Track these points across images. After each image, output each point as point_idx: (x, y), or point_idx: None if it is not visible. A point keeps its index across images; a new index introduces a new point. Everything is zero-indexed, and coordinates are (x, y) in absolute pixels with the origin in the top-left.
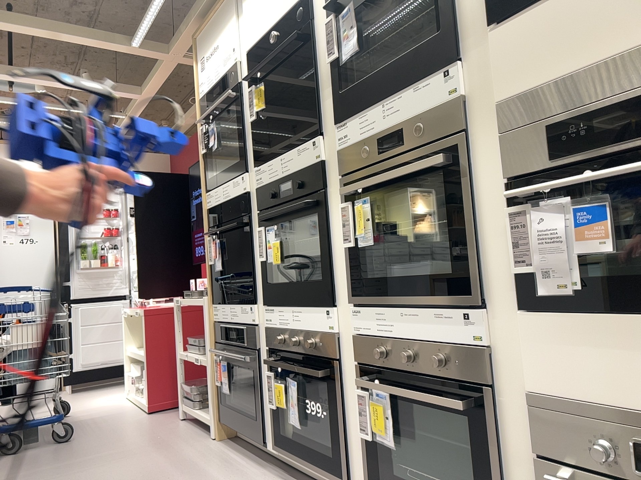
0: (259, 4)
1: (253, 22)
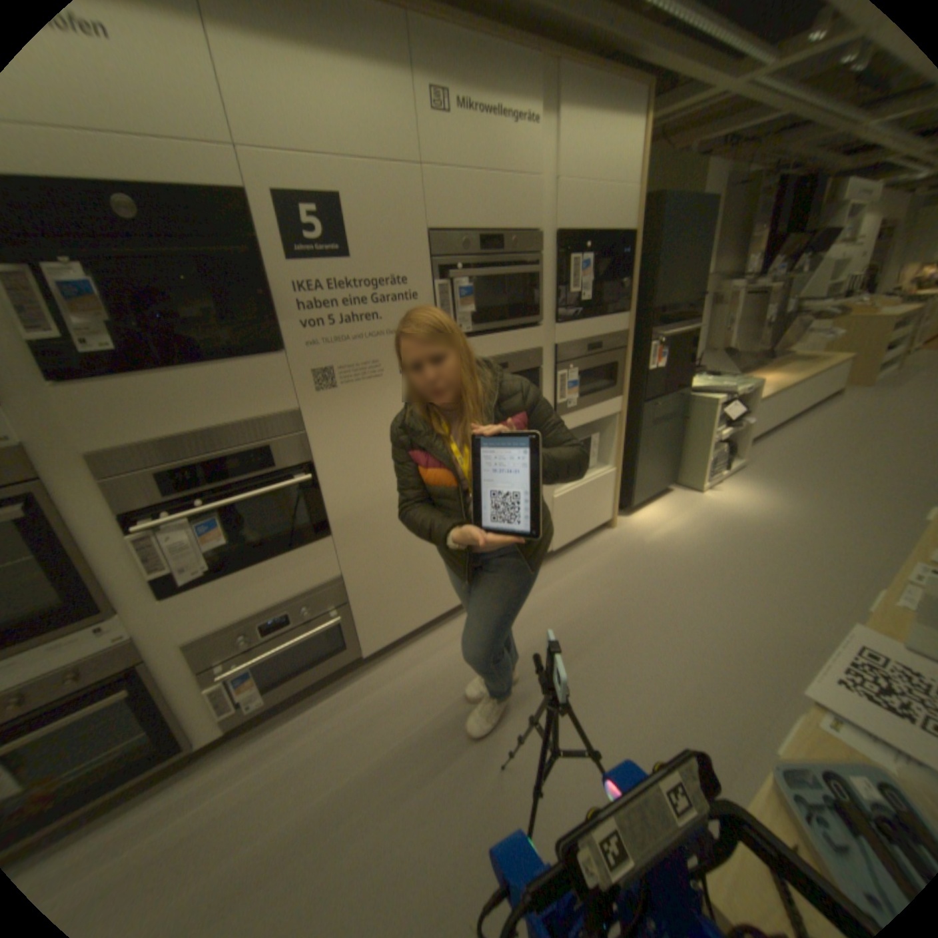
0: None
1: None
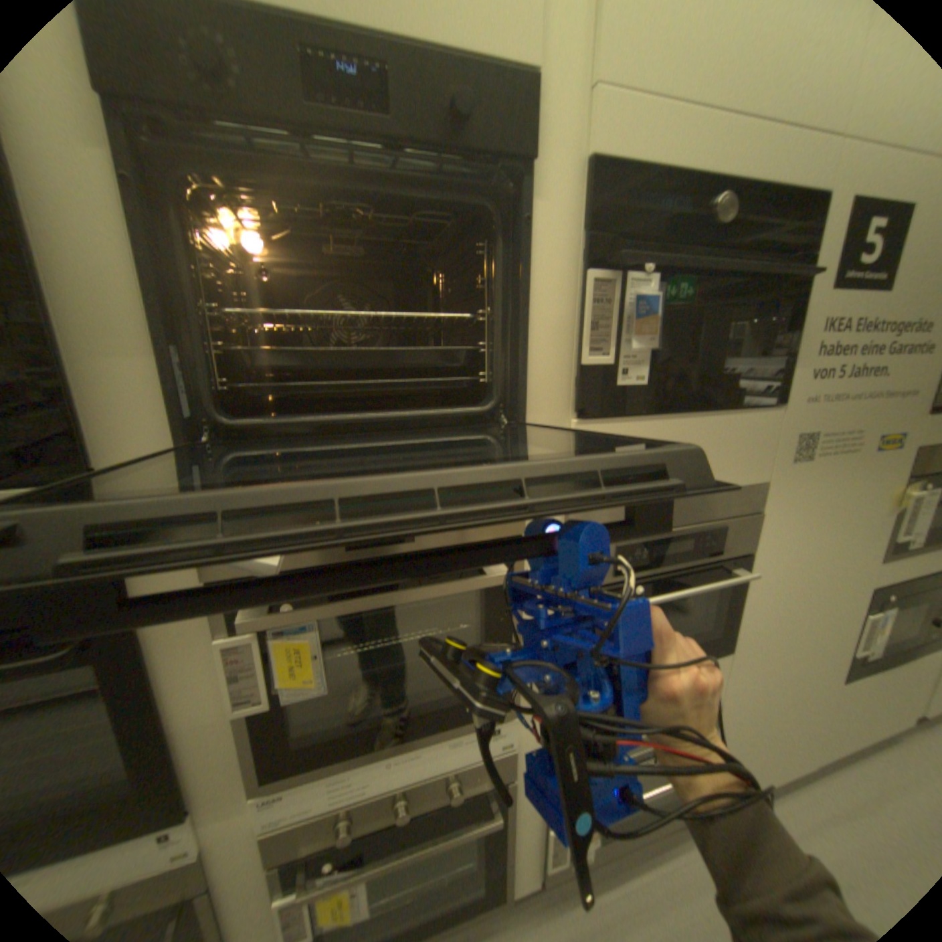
0: None
1: None
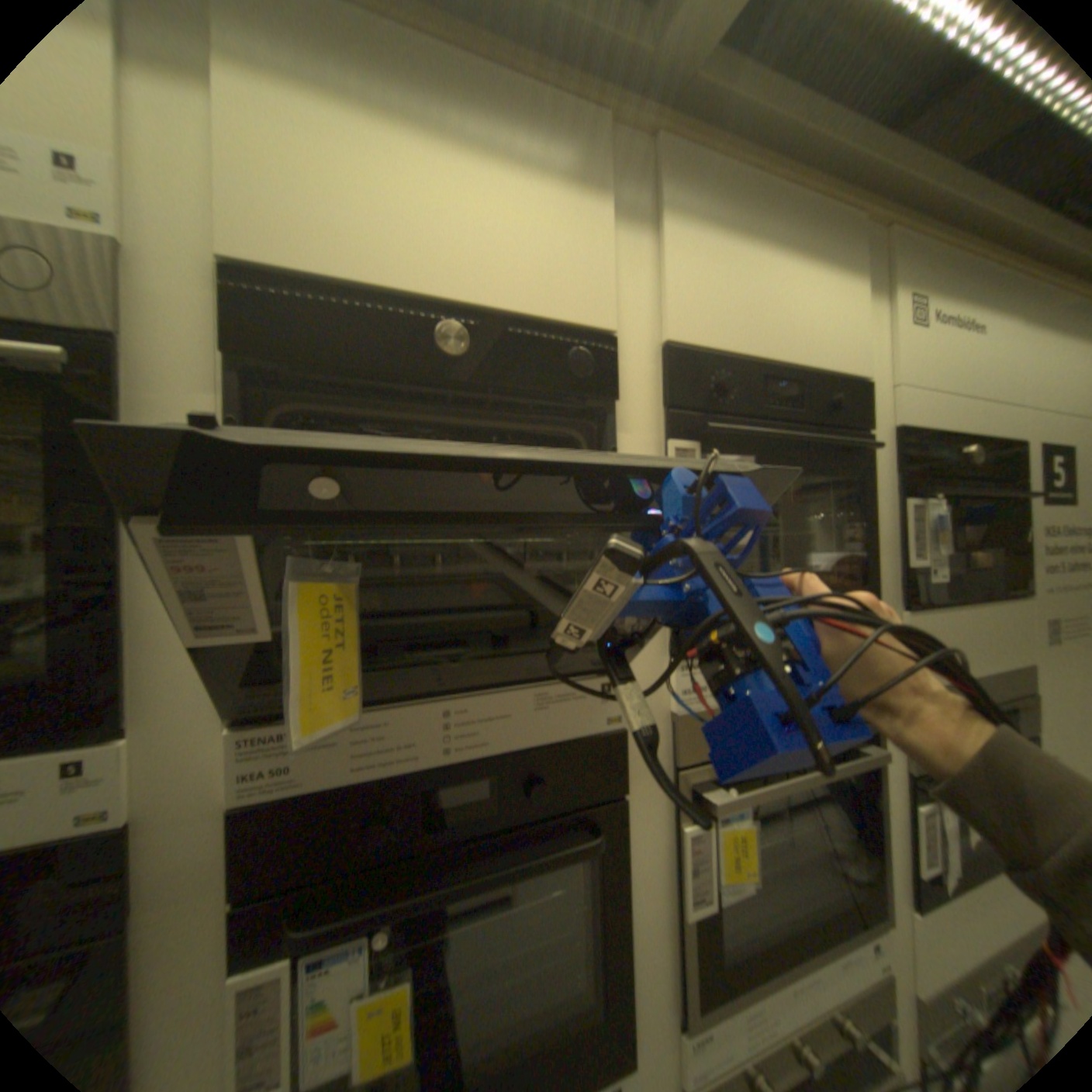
0: (375, 173)
1: (317, 193)
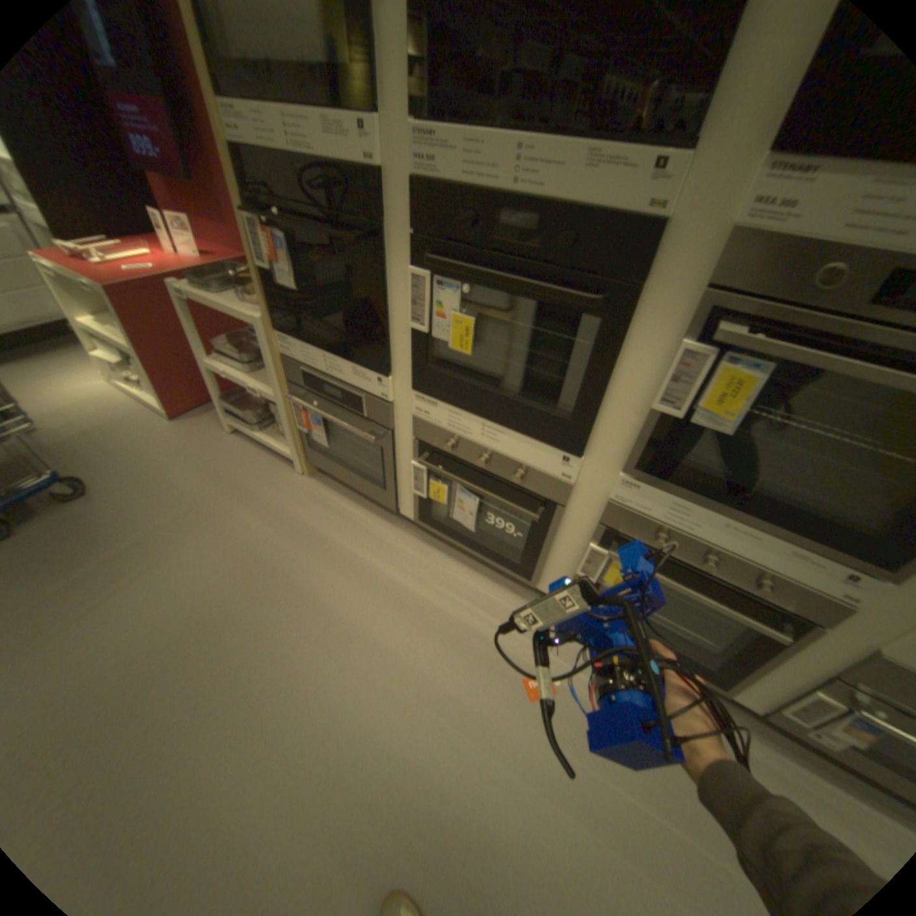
0: None
1: None
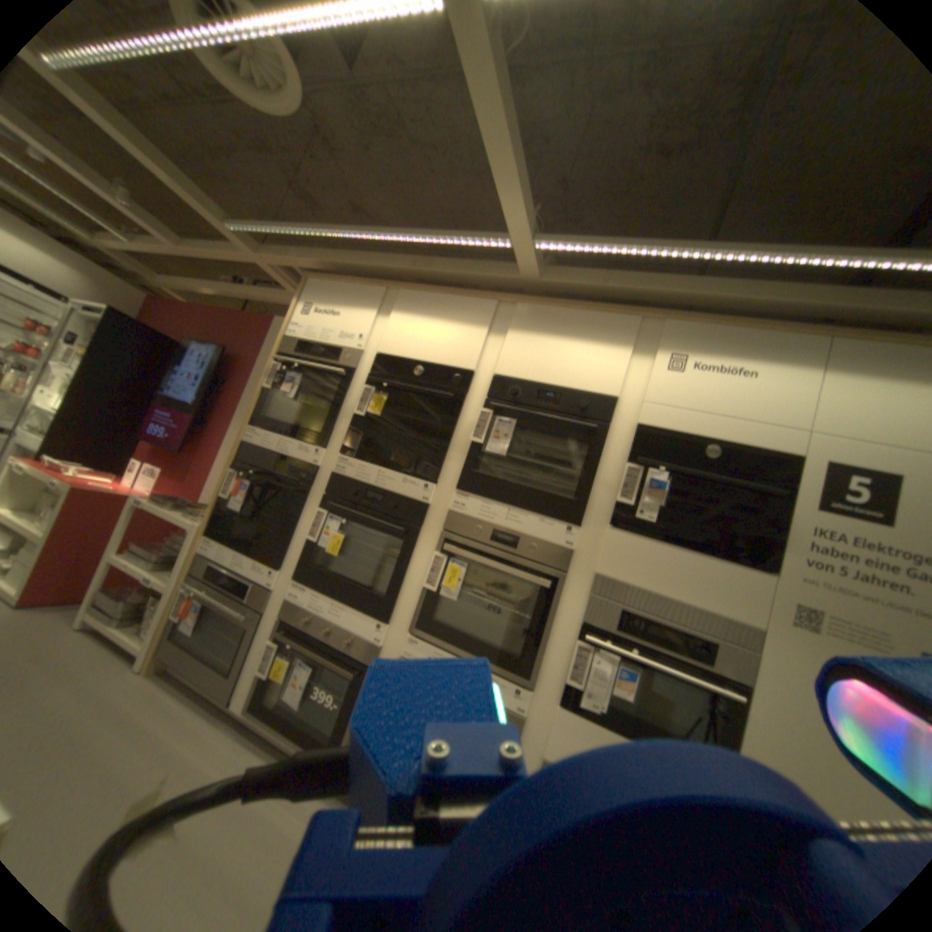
0: (414, 331)
1: (400, 337)
